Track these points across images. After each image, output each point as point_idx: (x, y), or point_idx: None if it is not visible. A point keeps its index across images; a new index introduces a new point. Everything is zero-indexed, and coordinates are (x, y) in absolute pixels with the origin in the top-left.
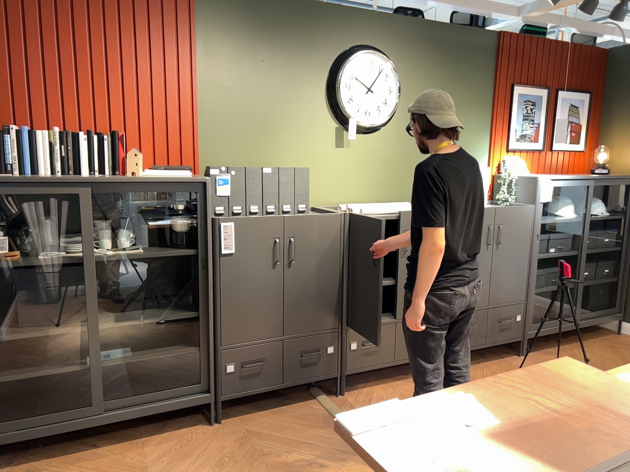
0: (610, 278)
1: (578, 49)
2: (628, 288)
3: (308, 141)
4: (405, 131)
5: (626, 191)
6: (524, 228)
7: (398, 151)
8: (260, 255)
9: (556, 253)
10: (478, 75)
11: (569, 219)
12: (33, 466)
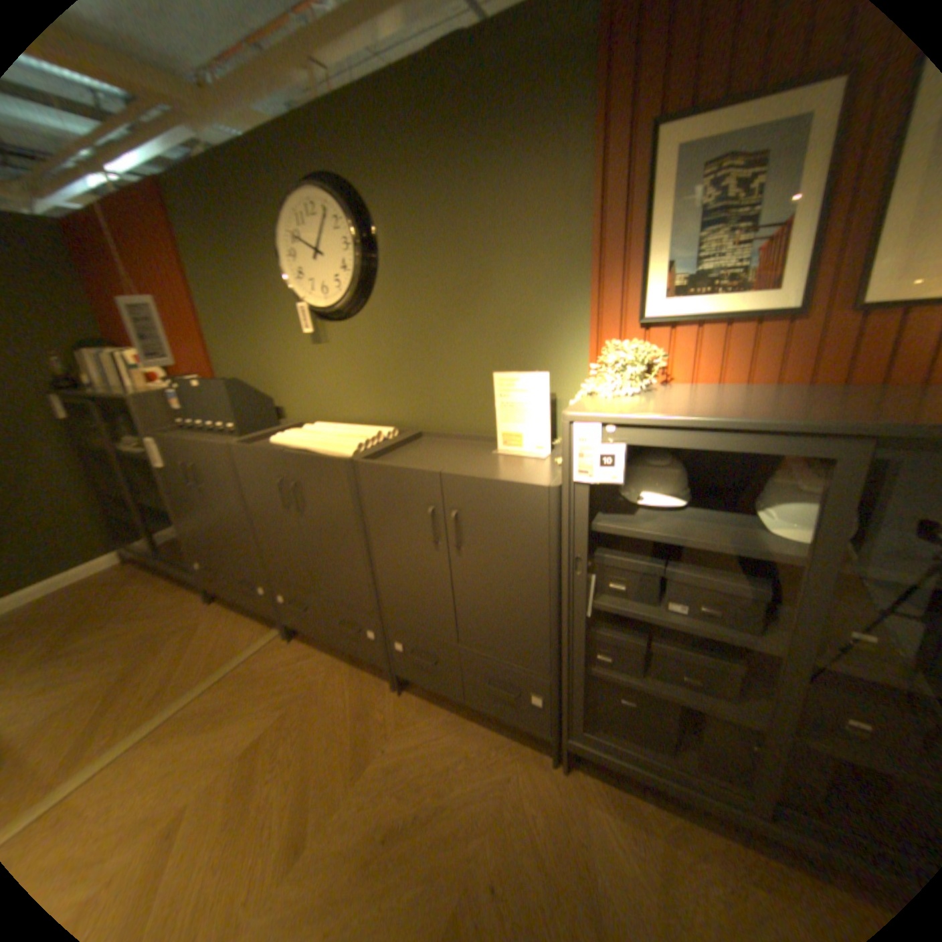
0: None
1: None
2: None
3: (283, 340)
4: (395, 308)
5: None
6: (522, 533)
7: (390, 345)
8: (178, 475)
9: (692, 620)
10: (541, 138)
11: (781, 545)
12: (137, 576)
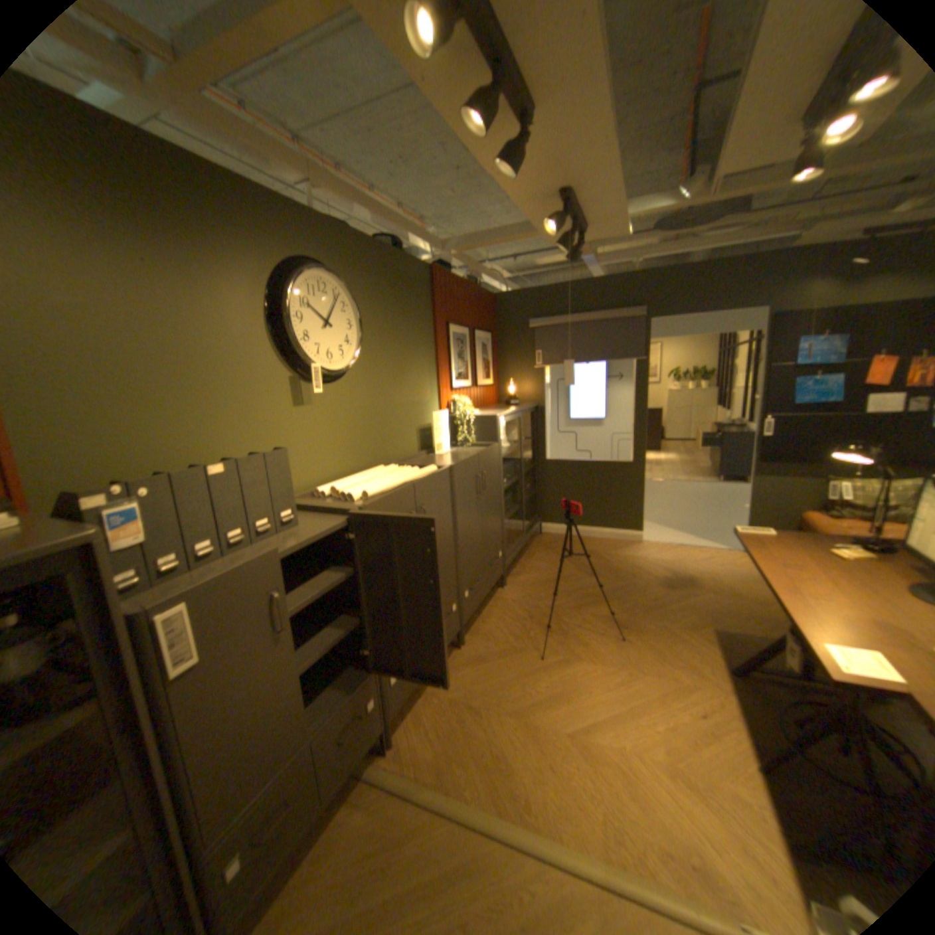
0: (530, 491)
1: (481, 290)
2: (540, 496)
3: (253, 402)
4: (368, 376)
5: (529, 417)
6: (495, 469)
7: (364, 402)
8: (253, 631)
9: (506, 482)
10: (421, 310)
11: (507, 449)
12: None
